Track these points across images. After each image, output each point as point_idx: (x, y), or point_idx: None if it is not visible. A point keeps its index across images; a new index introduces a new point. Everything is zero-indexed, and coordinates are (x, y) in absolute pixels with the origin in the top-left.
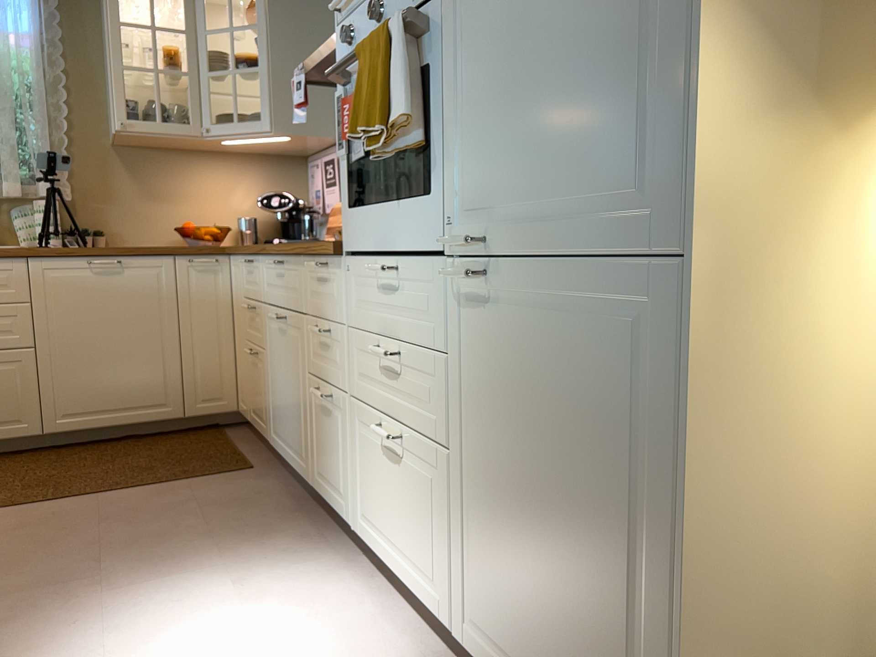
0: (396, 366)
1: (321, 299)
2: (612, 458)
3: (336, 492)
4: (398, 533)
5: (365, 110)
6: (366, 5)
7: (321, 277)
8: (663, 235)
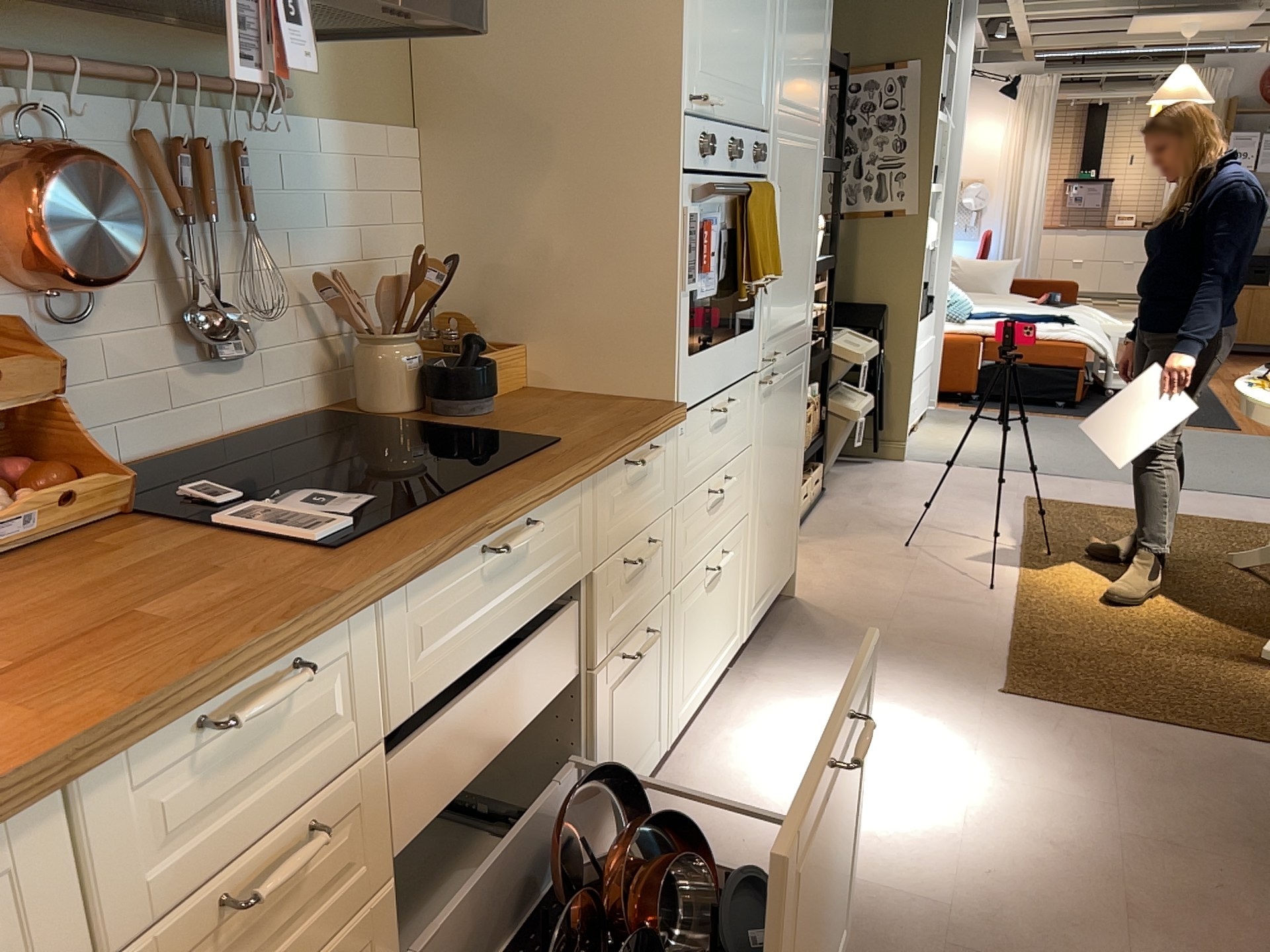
0: (731, 485)
1: (633, 508)
2: (793, 433)
3: (643, 751)
4: (712, 643)
5: (761, 258)
6: (714, 131)
7: (633, 476)
8: (805, 335)
